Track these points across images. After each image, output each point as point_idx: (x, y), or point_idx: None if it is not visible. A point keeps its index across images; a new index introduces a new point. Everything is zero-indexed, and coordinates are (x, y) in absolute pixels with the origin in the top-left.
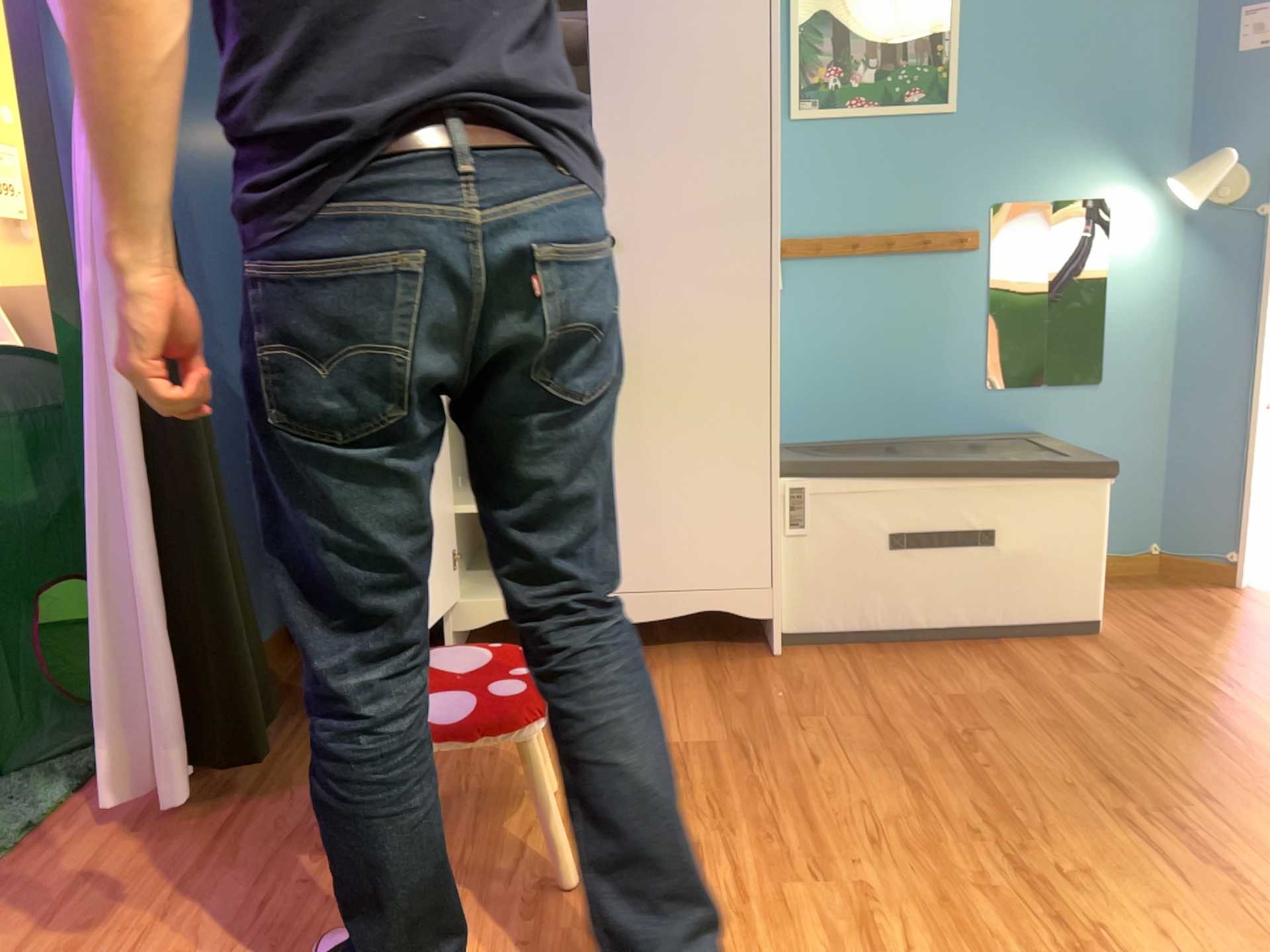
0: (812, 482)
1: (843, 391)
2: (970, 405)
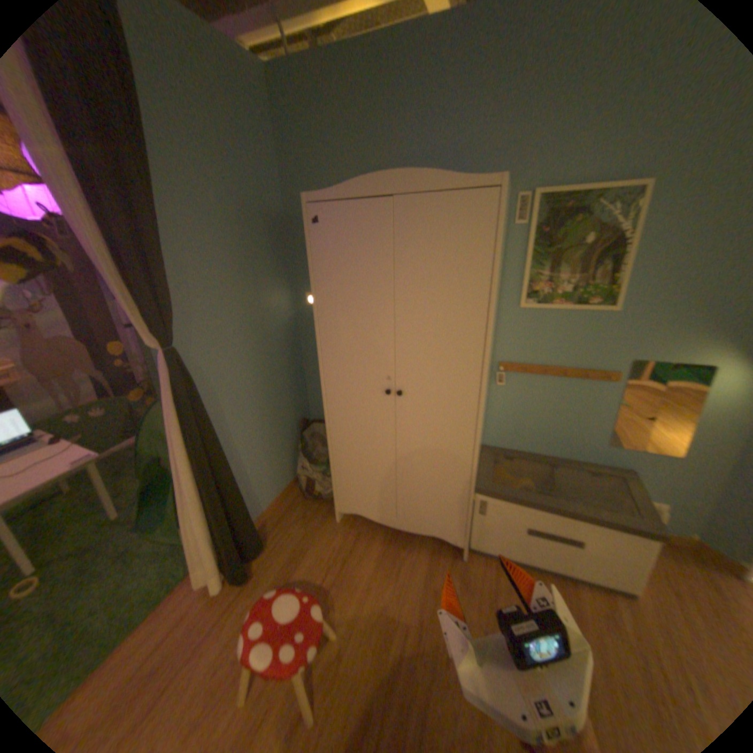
0: (493, 502)
1: (530, 432)
2: (599, 451)
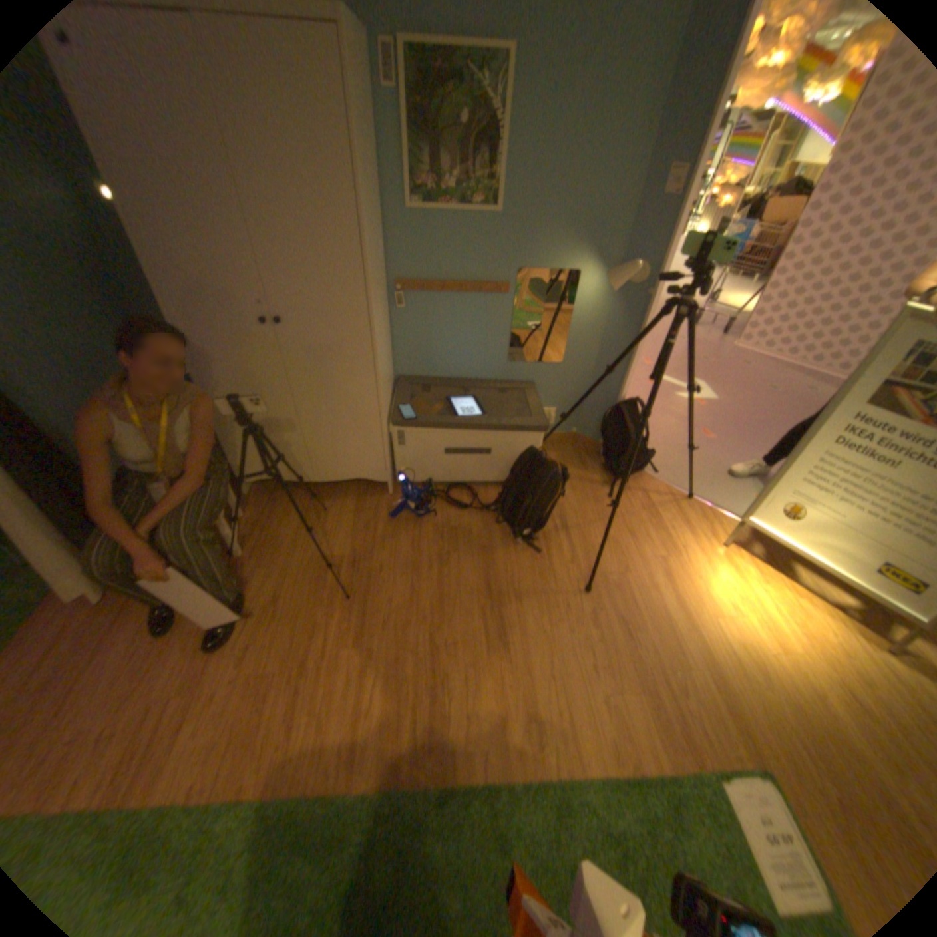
0: (406, 430)
1: (438, 360)
2: (499, 369)
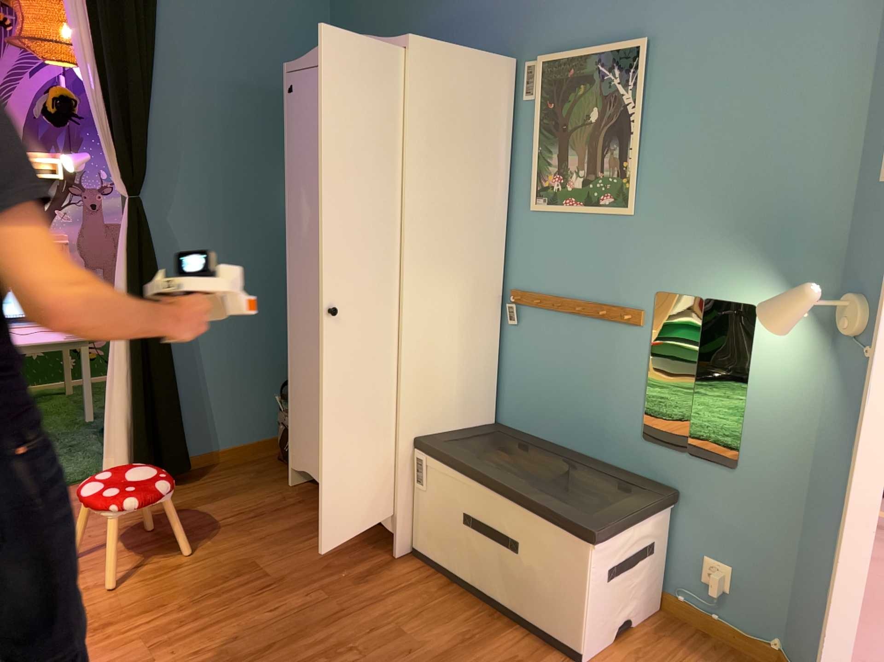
0: (425, 460)
1: (548, 406)
2: (629, 446)
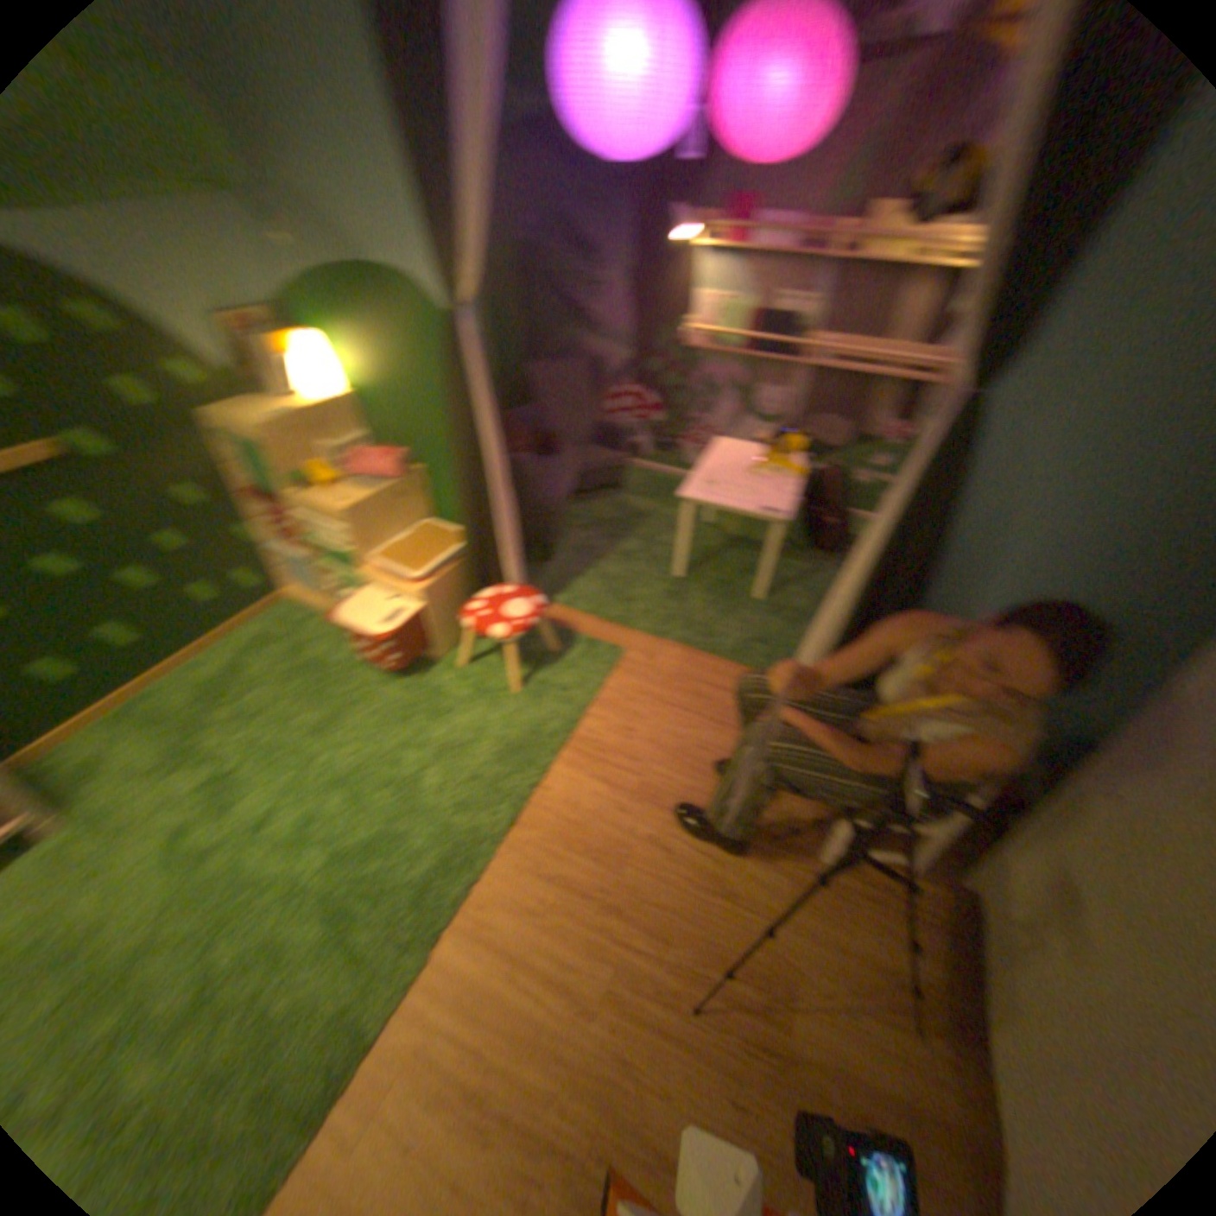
0: None
1: None
2: None
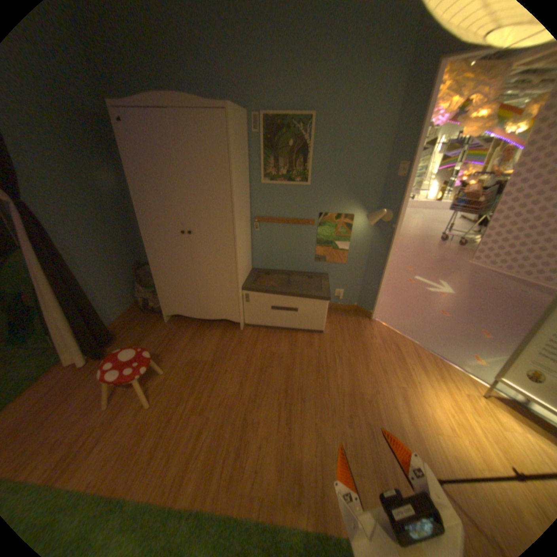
0: (251, 293)
1: (276, 258)
2: (309, 264)
